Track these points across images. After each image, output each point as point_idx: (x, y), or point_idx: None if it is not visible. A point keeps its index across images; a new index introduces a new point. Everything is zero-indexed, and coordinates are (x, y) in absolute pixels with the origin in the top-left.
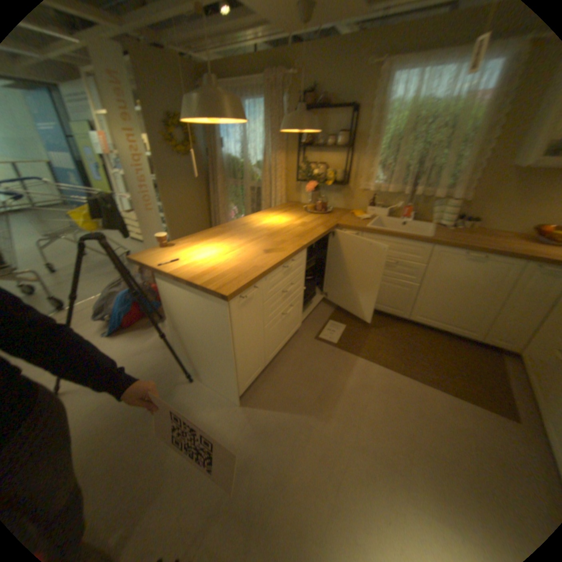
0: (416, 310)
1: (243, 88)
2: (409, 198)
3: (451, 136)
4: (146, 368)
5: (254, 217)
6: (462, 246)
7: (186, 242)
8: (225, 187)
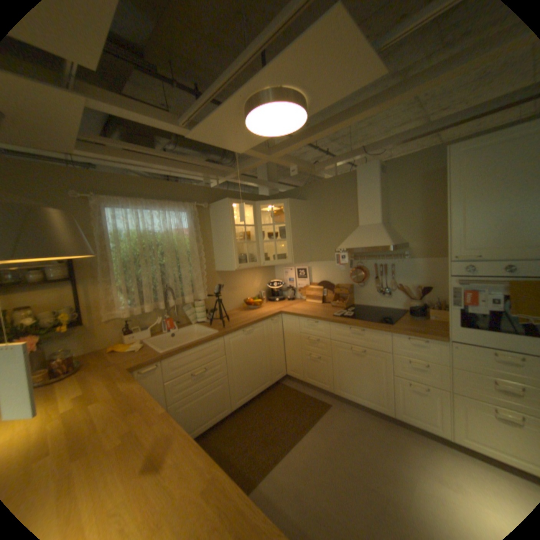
0: (233, 399)
1: None
2: (160, 314)
3: (174, 259)
4: None
5: None
6: (239, 328)
7: None
8: None
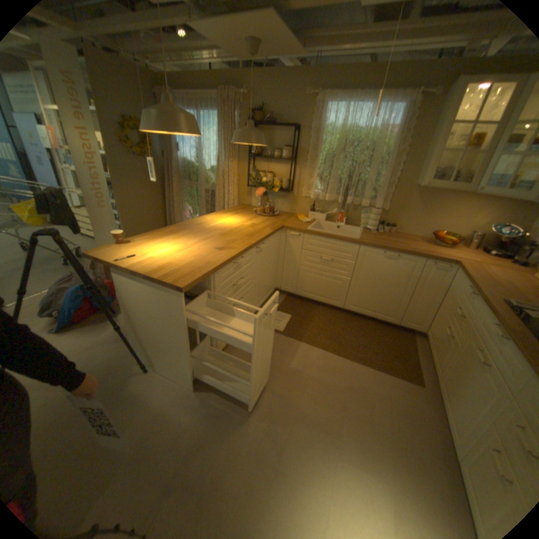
0: (348, 300)
1: (197, 101)
2: (341, 206)
3: (371, 158)
4: (97, 364)
5: (207, 218)
6: (380, 247)
7: (141, 240)
8: (179, 189)
